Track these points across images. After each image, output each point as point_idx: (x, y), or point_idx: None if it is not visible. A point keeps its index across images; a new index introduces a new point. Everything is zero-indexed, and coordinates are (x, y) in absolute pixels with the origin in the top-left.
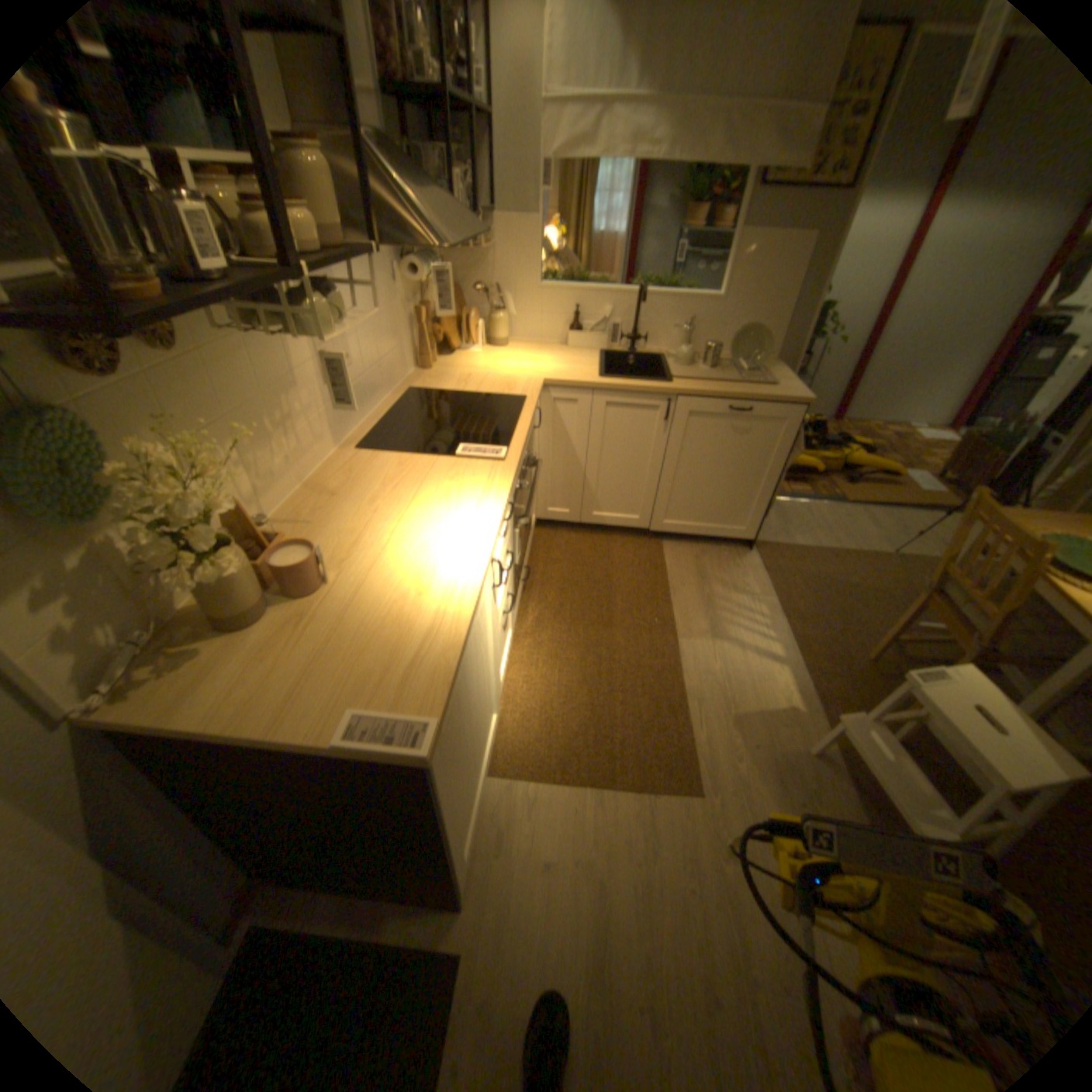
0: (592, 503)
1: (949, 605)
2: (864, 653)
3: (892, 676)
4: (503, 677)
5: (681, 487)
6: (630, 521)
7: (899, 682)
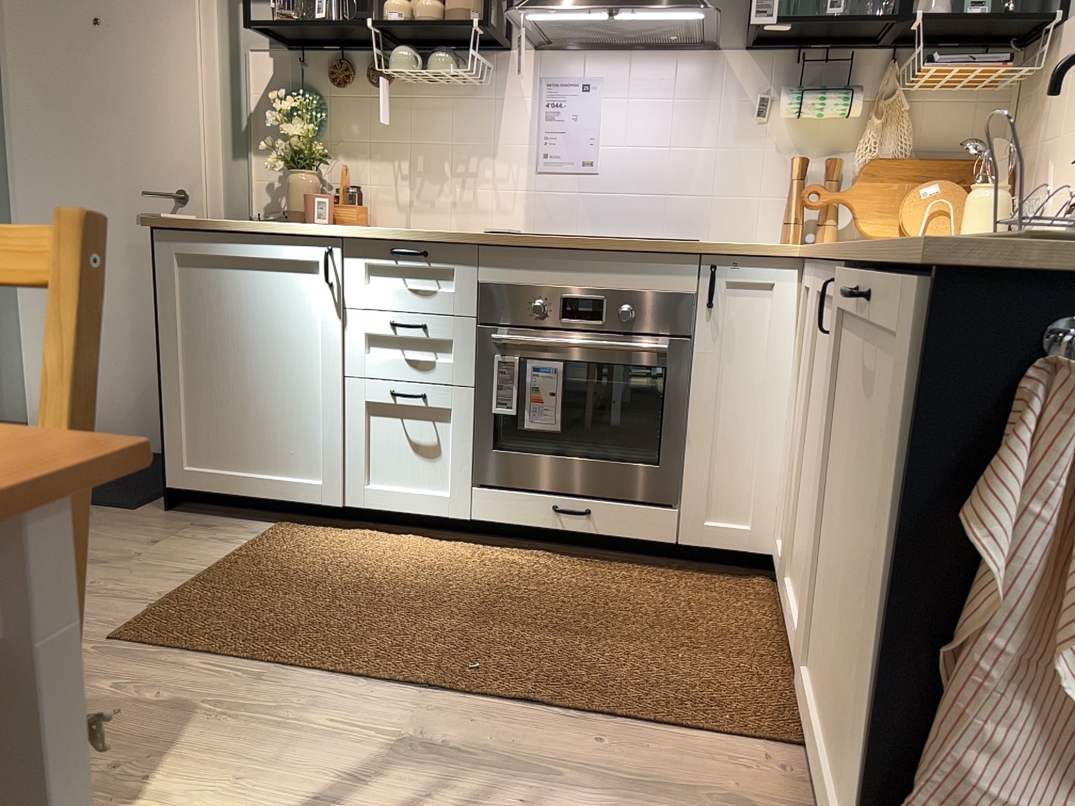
0: (793, 549)
1: None
2: None
3: None
4: (385, 508)
5: (832, 567)
6: (799, 634)
7: None
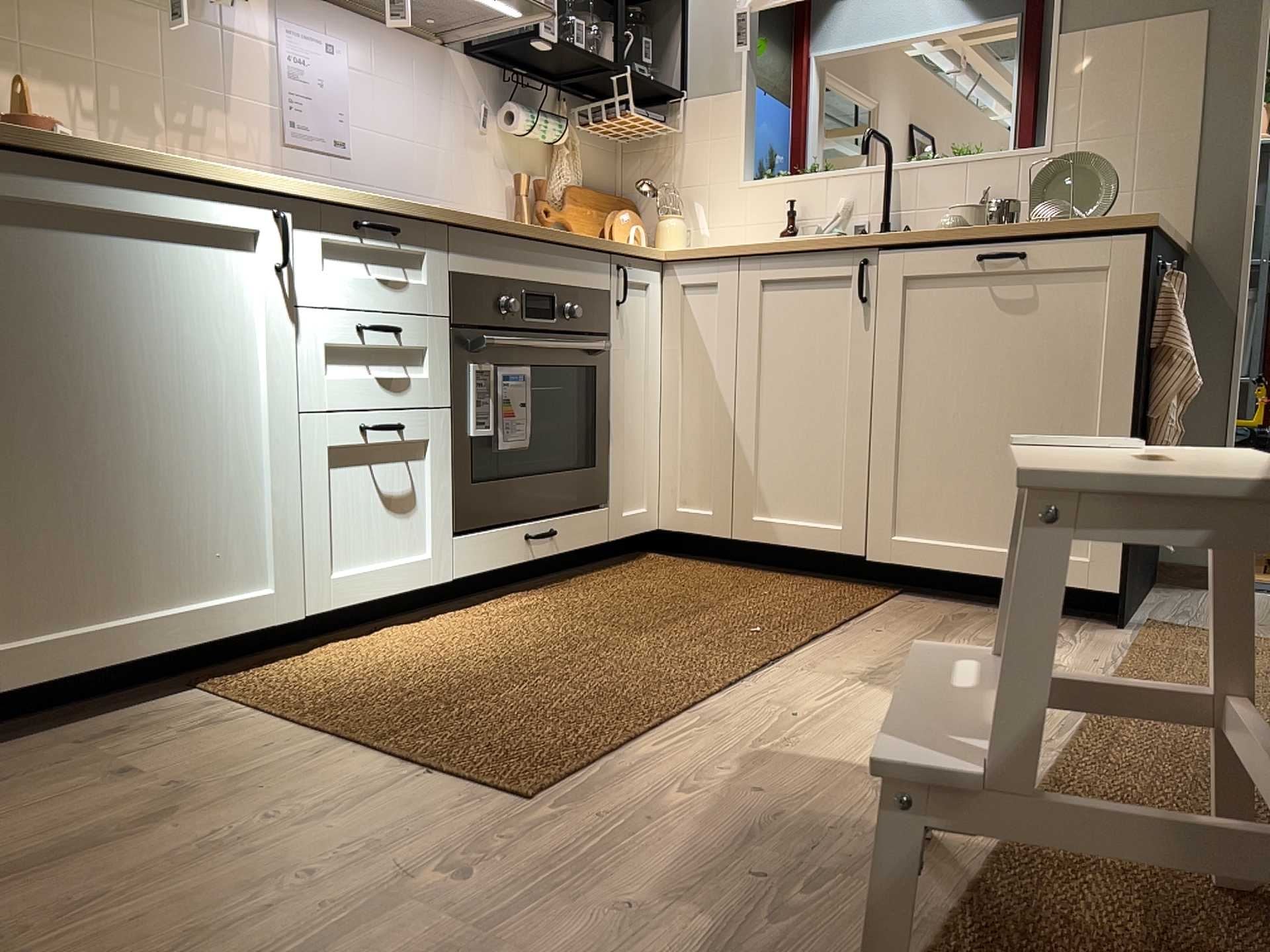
0: (754, 490)
1: None
2: None
3: None
4: (360, 599)
5: (920, 448)
6: (828, 533)
7: None
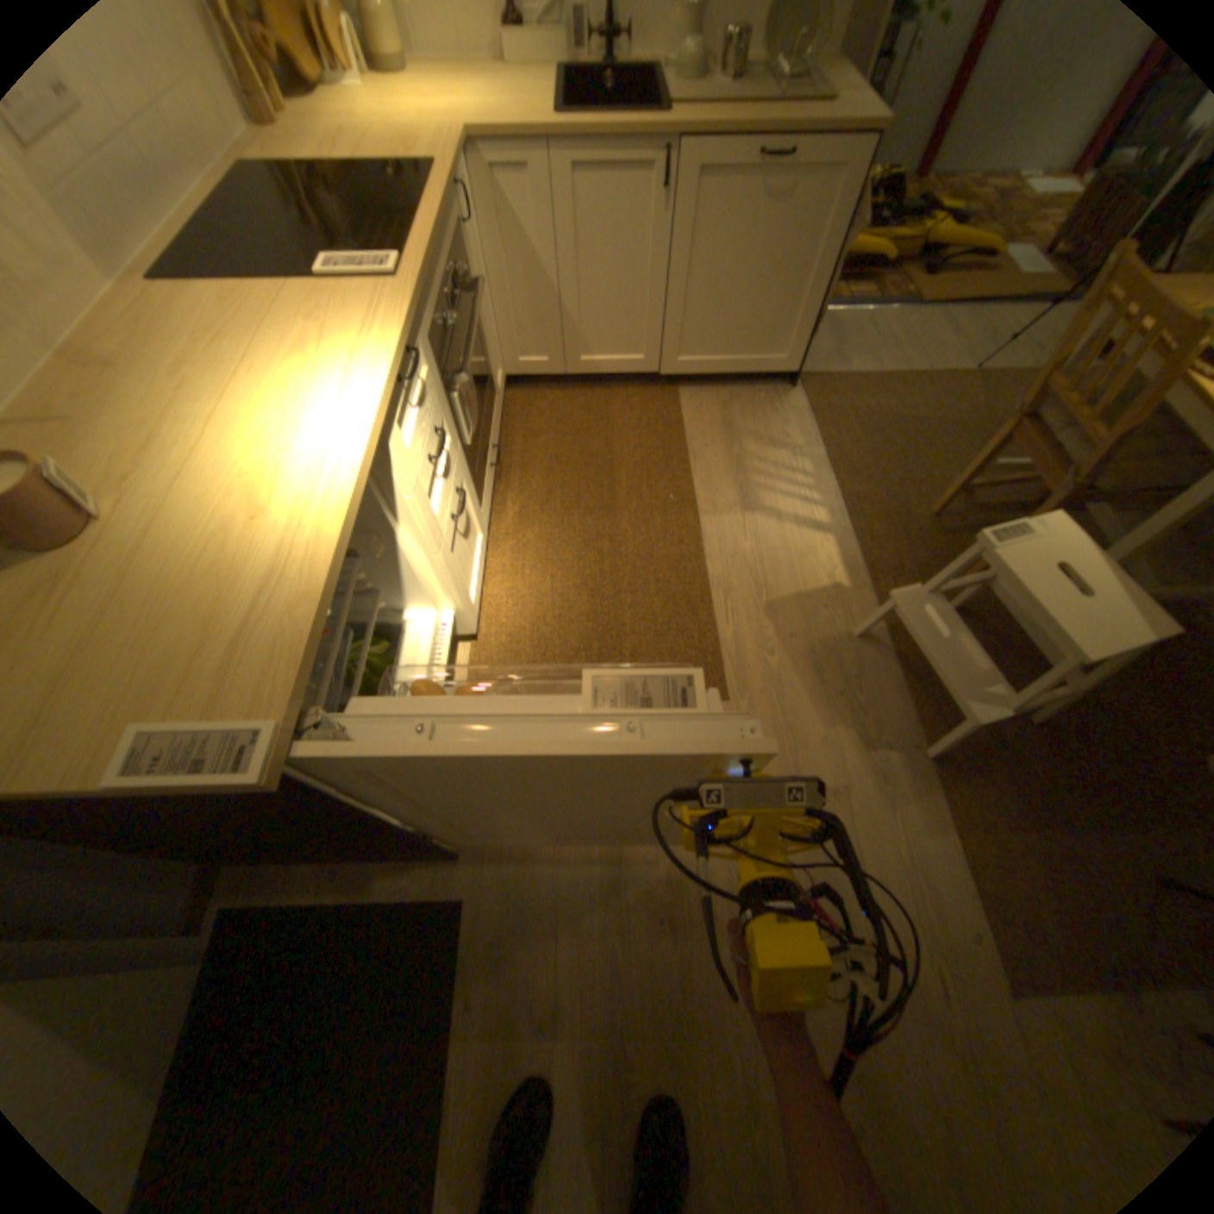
0: (578, 341)
1: (1042, 432)
2: (926, 505)
3: (956, 530)
4: (479, 595)
5: (698, 301)
6: (633, 363)
7: (964, 536)
